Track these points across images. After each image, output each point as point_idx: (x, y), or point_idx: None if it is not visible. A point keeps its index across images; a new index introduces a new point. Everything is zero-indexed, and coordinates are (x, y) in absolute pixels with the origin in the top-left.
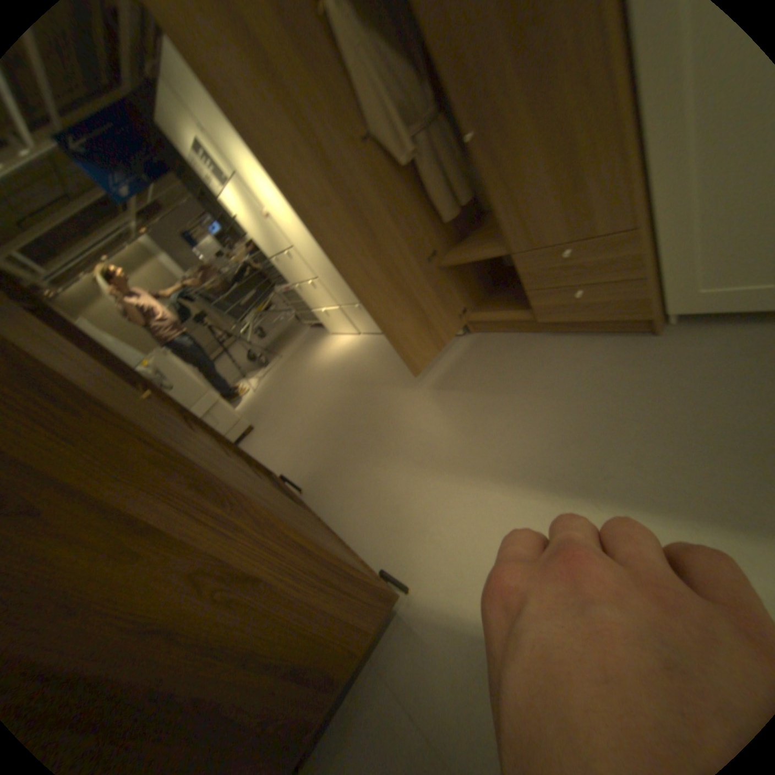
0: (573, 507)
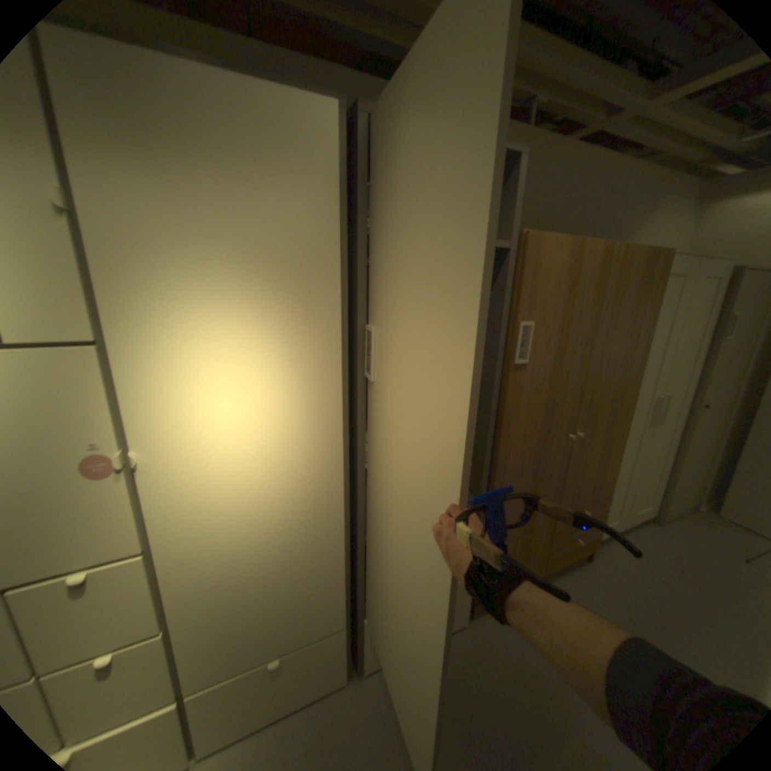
0: None
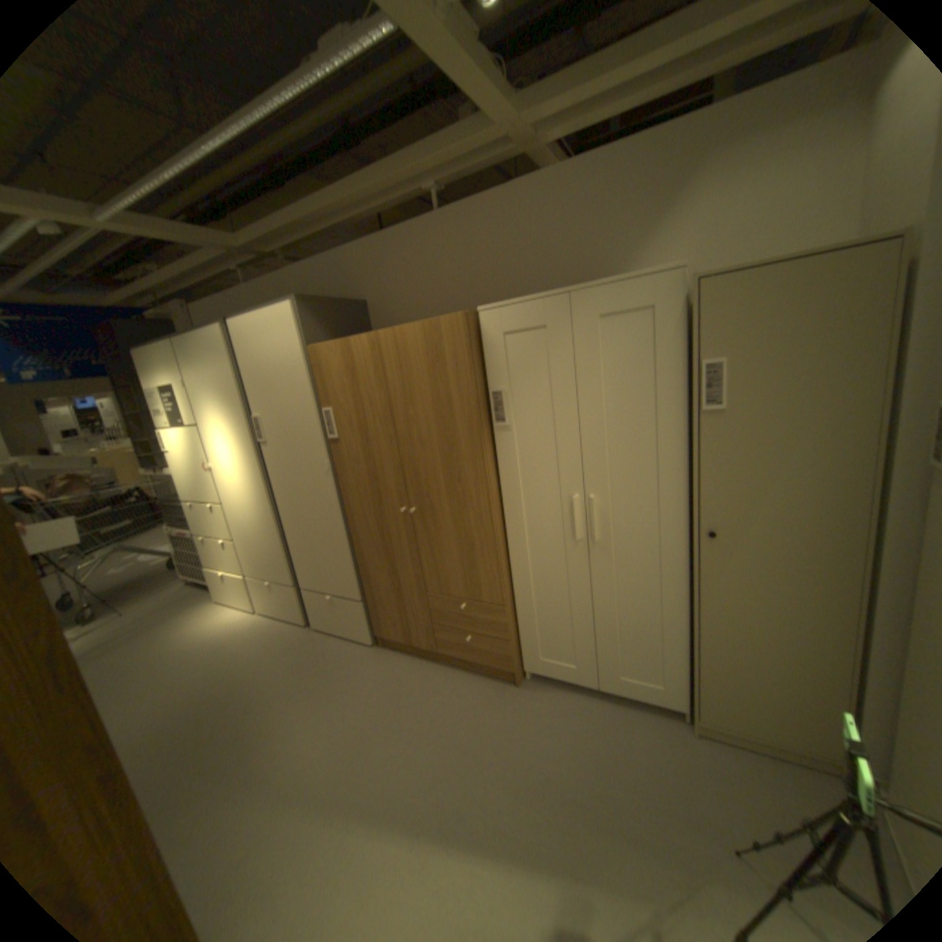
0: (426, 854)
